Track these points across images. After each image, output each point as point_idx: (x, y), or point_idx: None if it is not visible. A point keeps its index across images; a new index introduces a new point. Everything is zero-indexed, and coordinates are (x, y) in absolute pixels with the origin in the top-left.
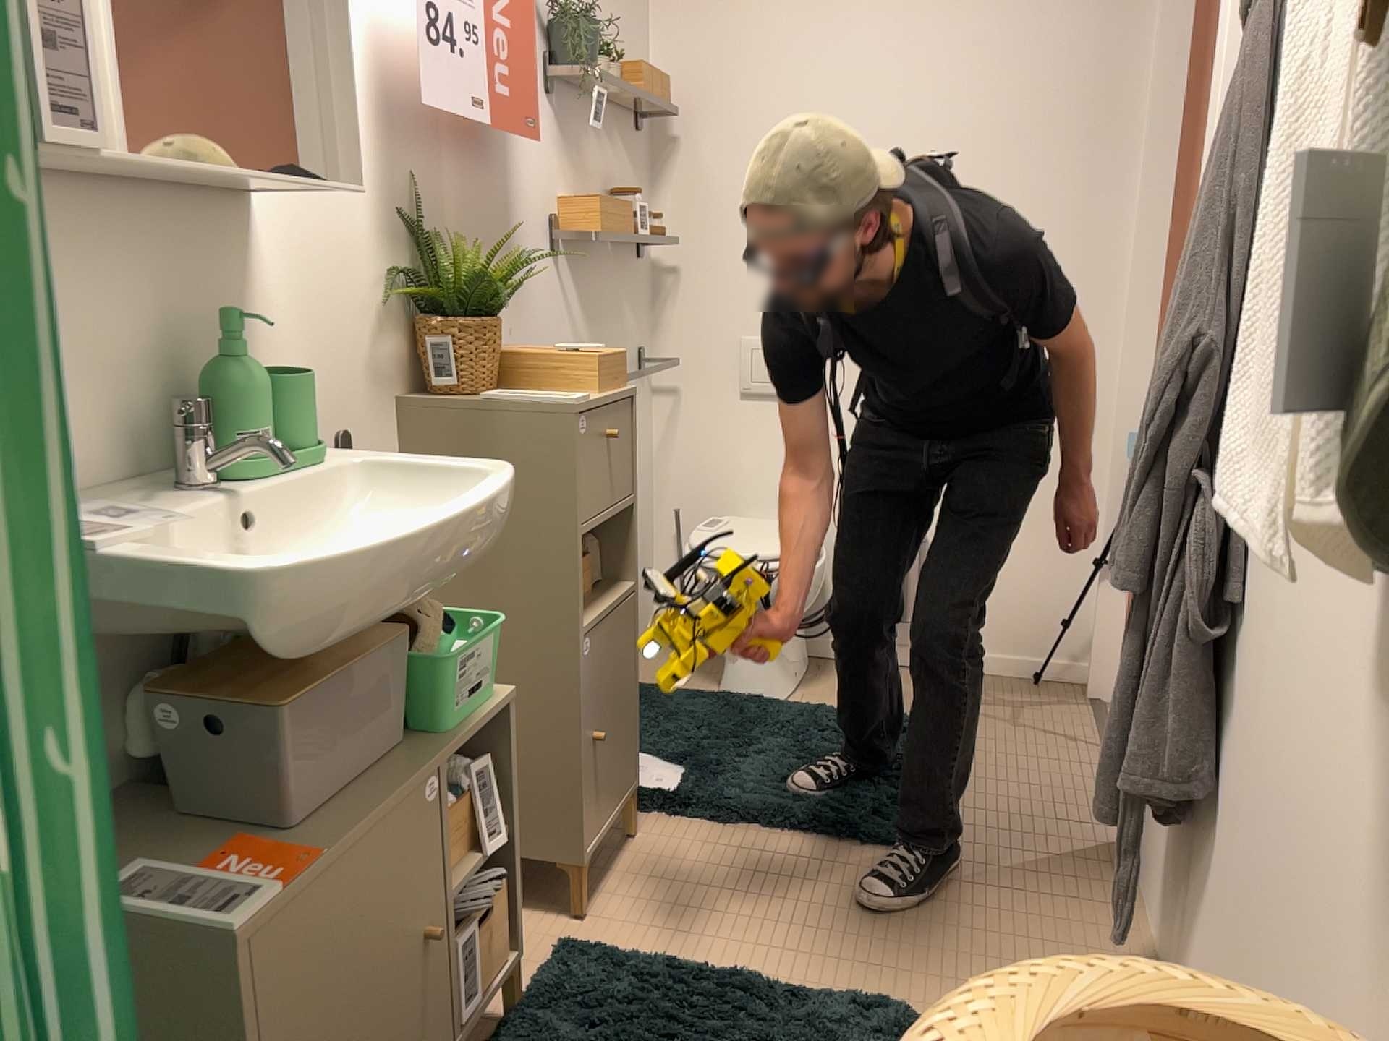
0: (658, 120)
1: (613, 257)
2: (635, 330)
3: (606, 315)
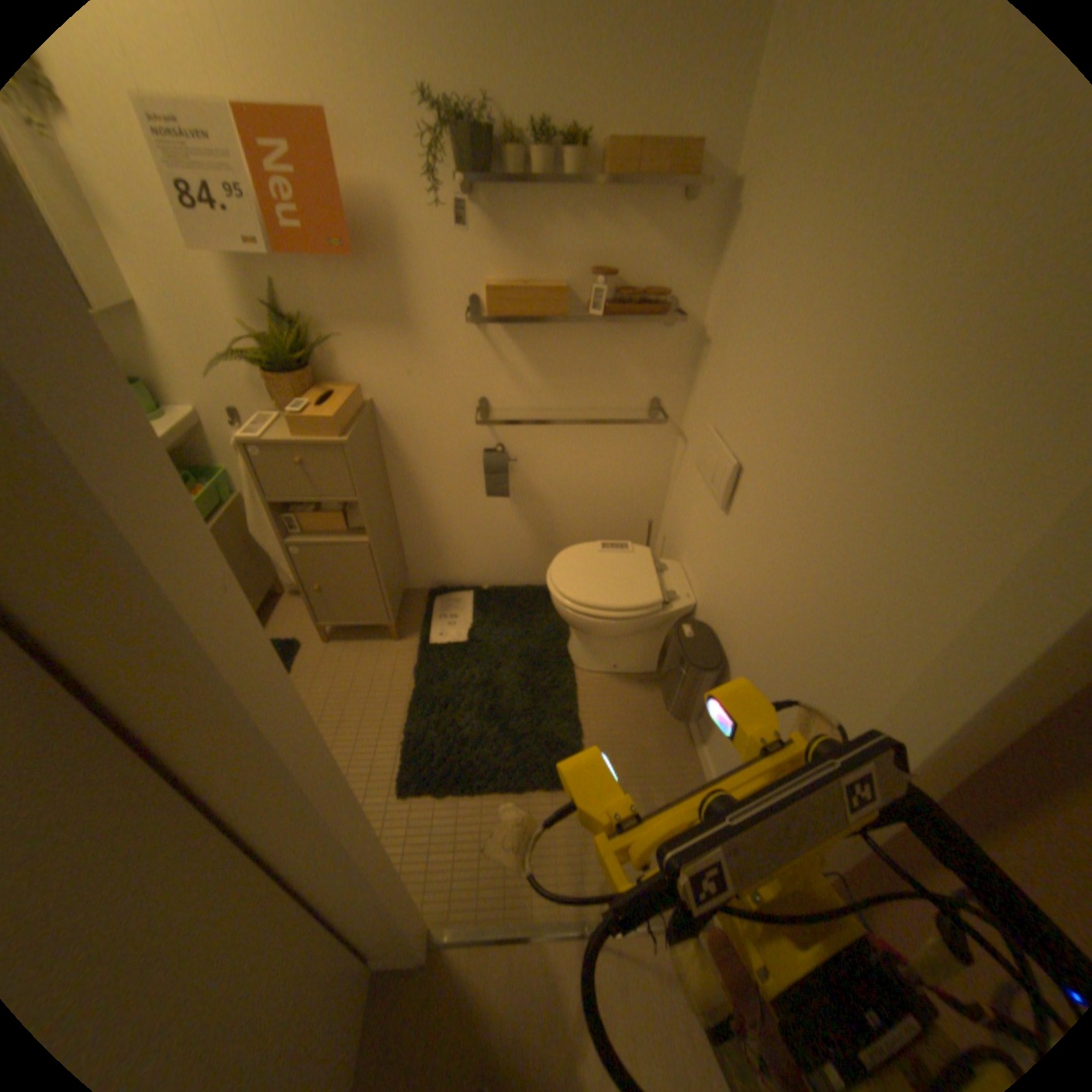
0: (703, 184)
1: (598, 324)
2: (645, 384)
3: (579, 369)
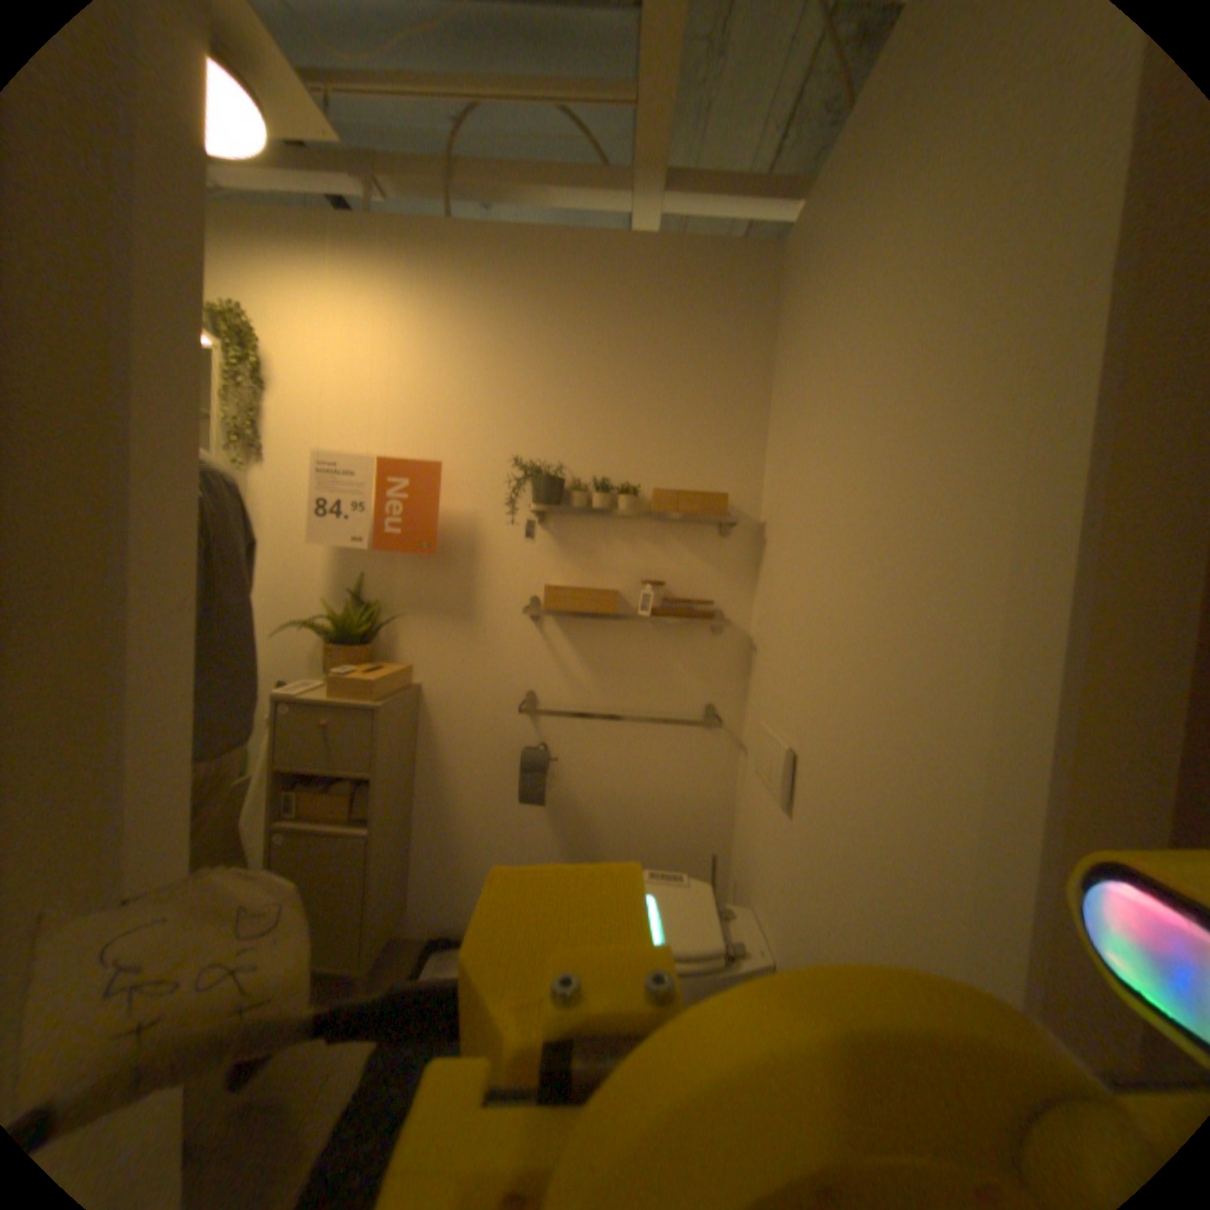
0: (733, 520)
1: (649, 625)
2: (699, 686)
3: (630, 666)
